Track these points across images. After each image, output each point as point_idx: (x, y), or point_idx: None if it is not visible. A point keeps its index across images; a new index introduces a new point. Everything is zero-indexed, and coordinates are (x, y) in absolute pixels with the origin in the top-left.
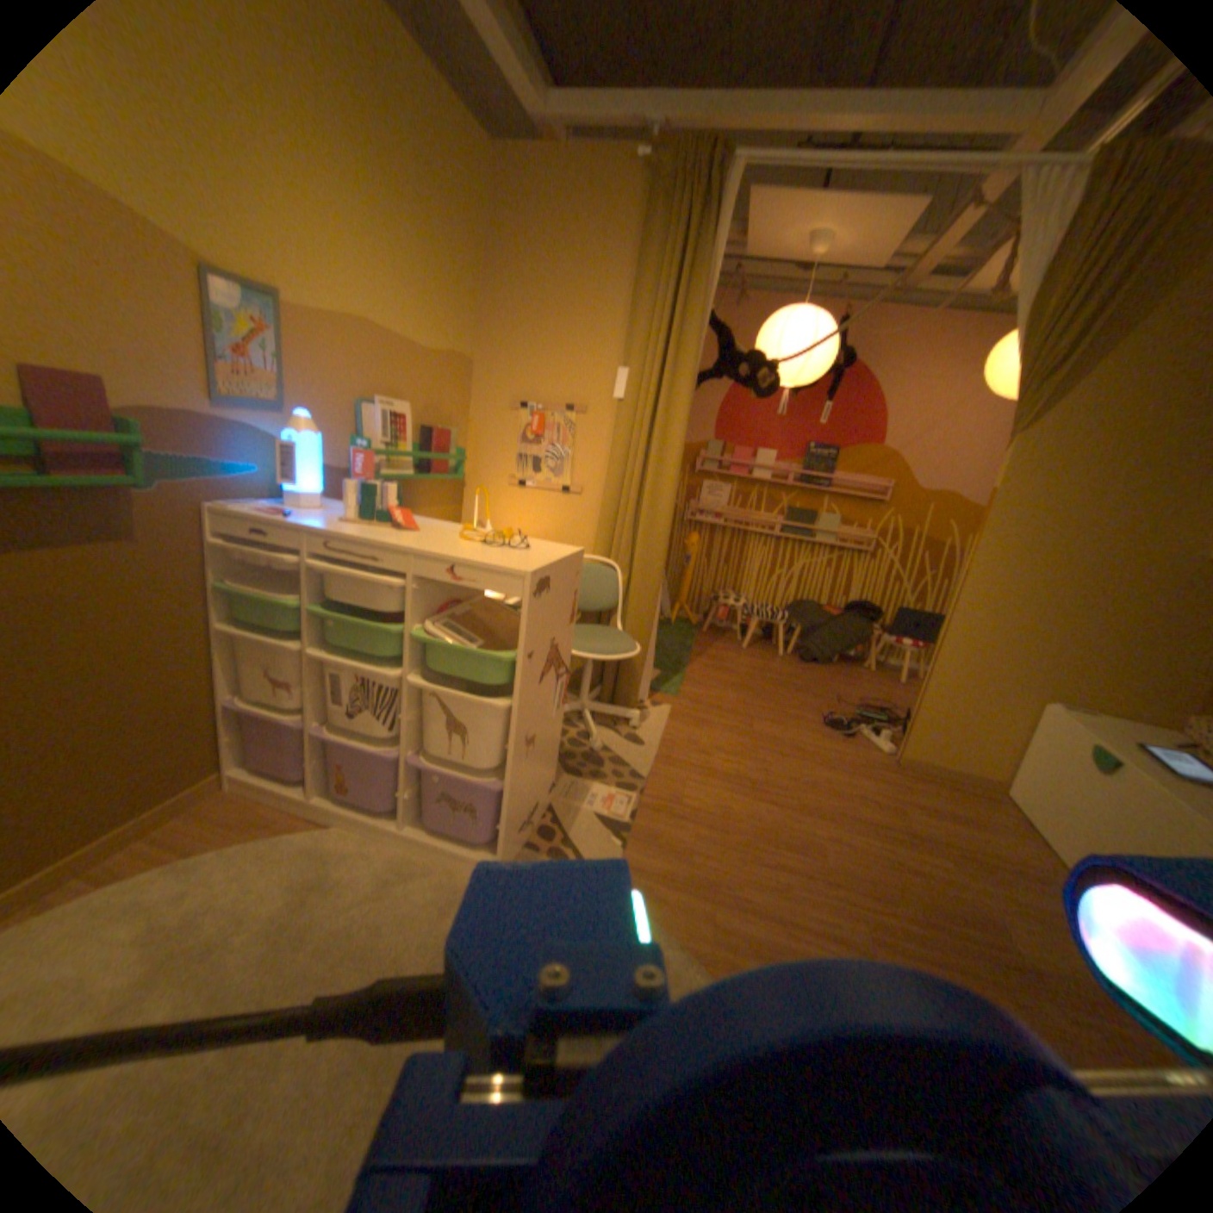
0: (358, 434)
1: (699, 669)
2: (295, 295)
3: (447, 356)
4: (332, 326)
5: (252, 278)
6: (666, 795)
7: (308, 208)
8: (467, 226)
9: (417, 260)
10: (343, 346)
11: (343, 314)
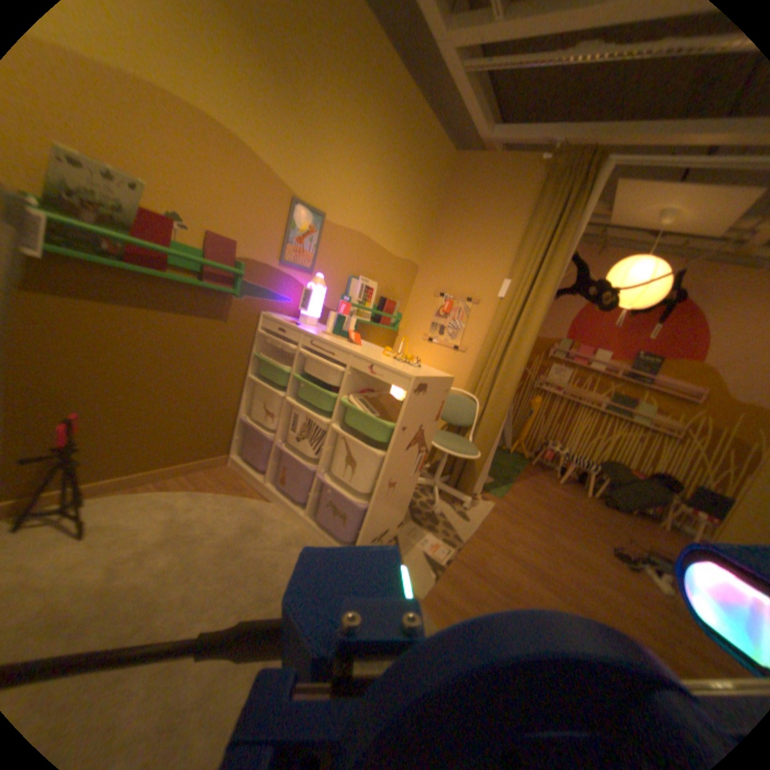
0: (345, 294)
1: (523, 488)
2: (333, 219)
3: (404, 262)
4: (347, 237)
5: (314, 207)
6: (476, 559)
7: (350, 178)
8: (432, 195)
9: (400, 209)
10: (349, 247)
11: (354, 231)
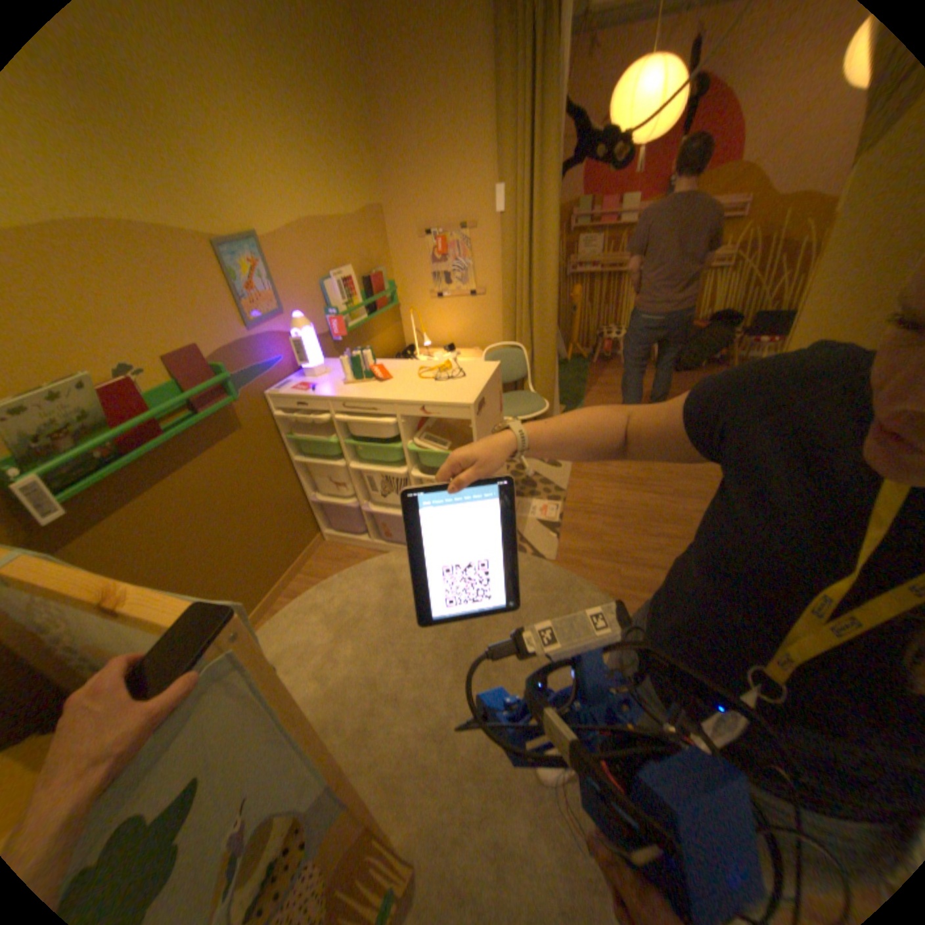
0: (325, 304)
1: (593, 397)
2: (262, 227)
3: (362, 212)
4: (289, 236)
5: (236, 231)
6: (580, 499)
7: (248, 154)
8: (348, 90)
9: (323, 146)
10: (299, 247)
11: (292, 222)
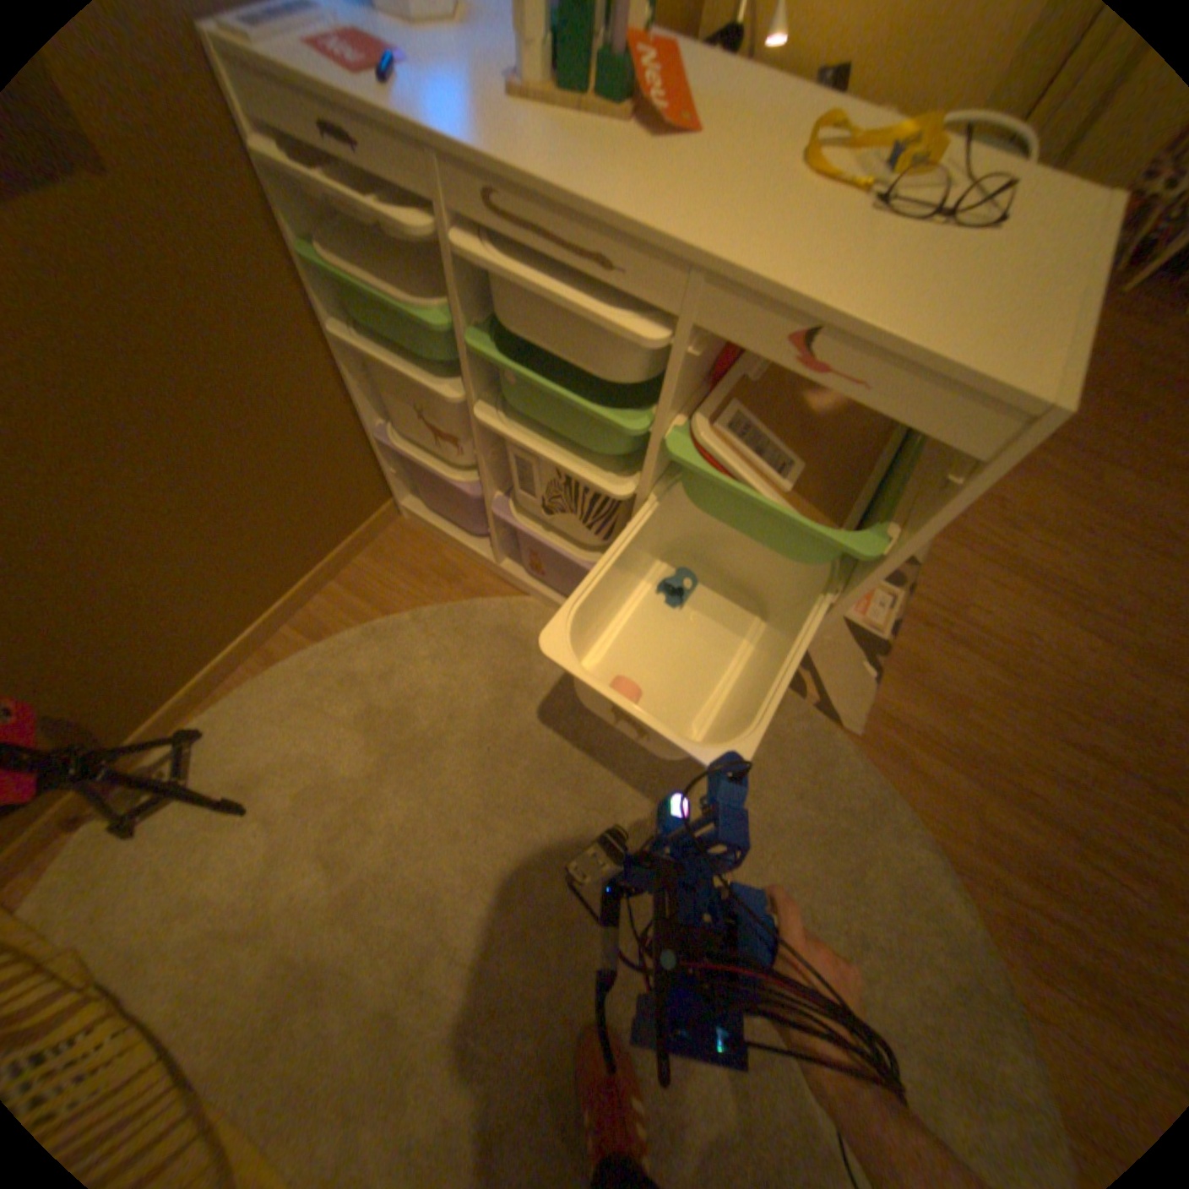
0: None
1: None
2: None
3: None
4: None
5: None
6: (947, 597)
7: None
8: None
9: None
10: None
11: None
